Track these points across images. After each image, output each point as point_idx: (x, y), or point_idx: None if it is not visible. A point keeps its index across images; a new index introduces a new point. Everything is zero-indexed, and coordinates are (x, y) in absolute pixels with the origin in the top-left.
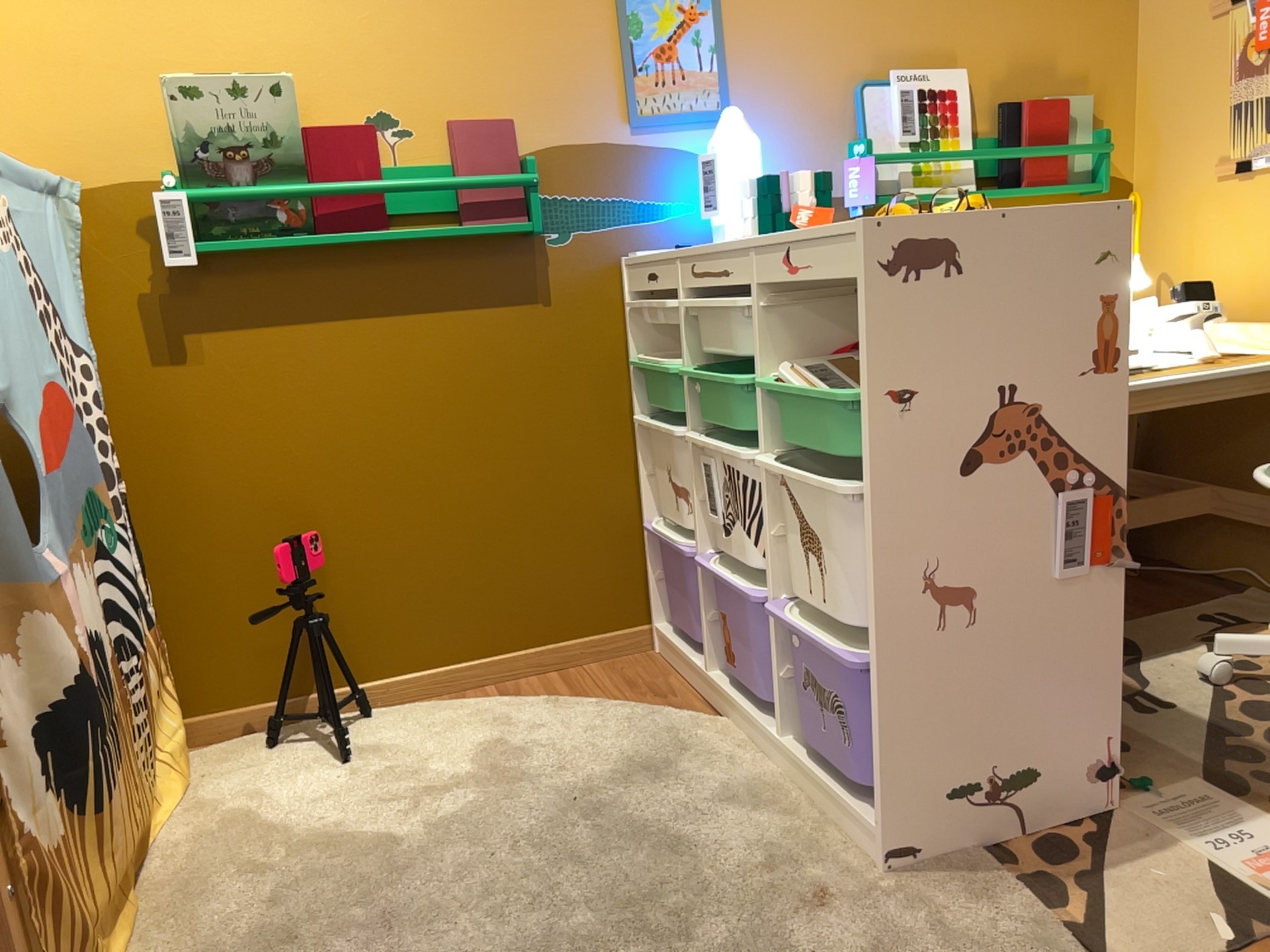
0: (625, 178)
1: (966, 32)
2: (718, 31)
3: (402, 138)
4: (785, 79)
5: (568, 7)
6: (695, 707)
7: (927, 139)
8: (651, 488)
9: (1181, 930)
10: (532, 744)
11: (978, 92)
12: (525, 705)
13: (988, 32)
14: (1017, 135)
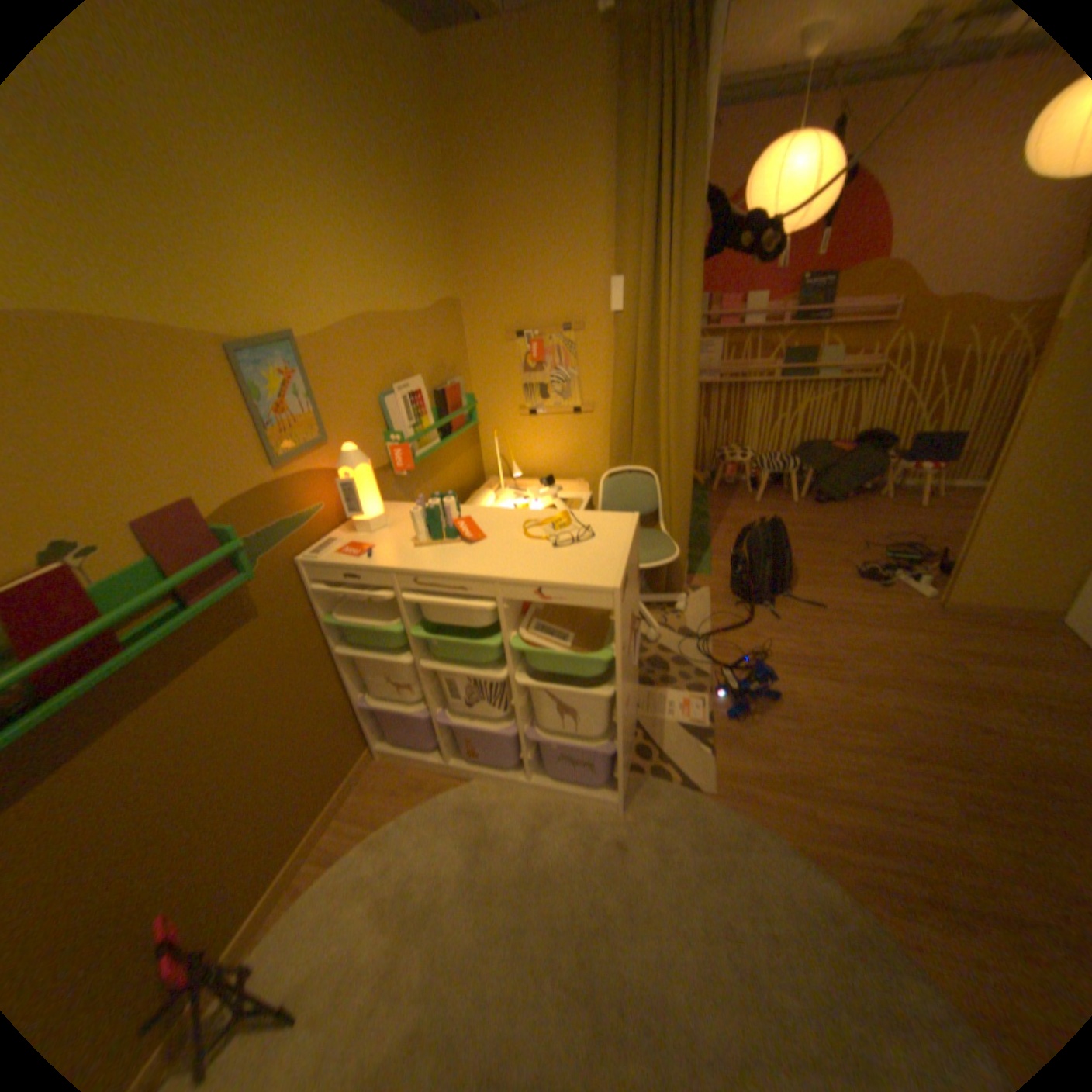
0: (279, 506)
1: (414, 353)
2: (306, 384)
3: (85, 557)
4: (347, 404)
5: (199, 389)
6: (443, 784)
7: (417, 422)
8: (351, 684)
9: (695, 757)
10: (399, 886)
11: (424, 385)
12: (354, 864)
13: (421, 351)
14: (446, 407)
